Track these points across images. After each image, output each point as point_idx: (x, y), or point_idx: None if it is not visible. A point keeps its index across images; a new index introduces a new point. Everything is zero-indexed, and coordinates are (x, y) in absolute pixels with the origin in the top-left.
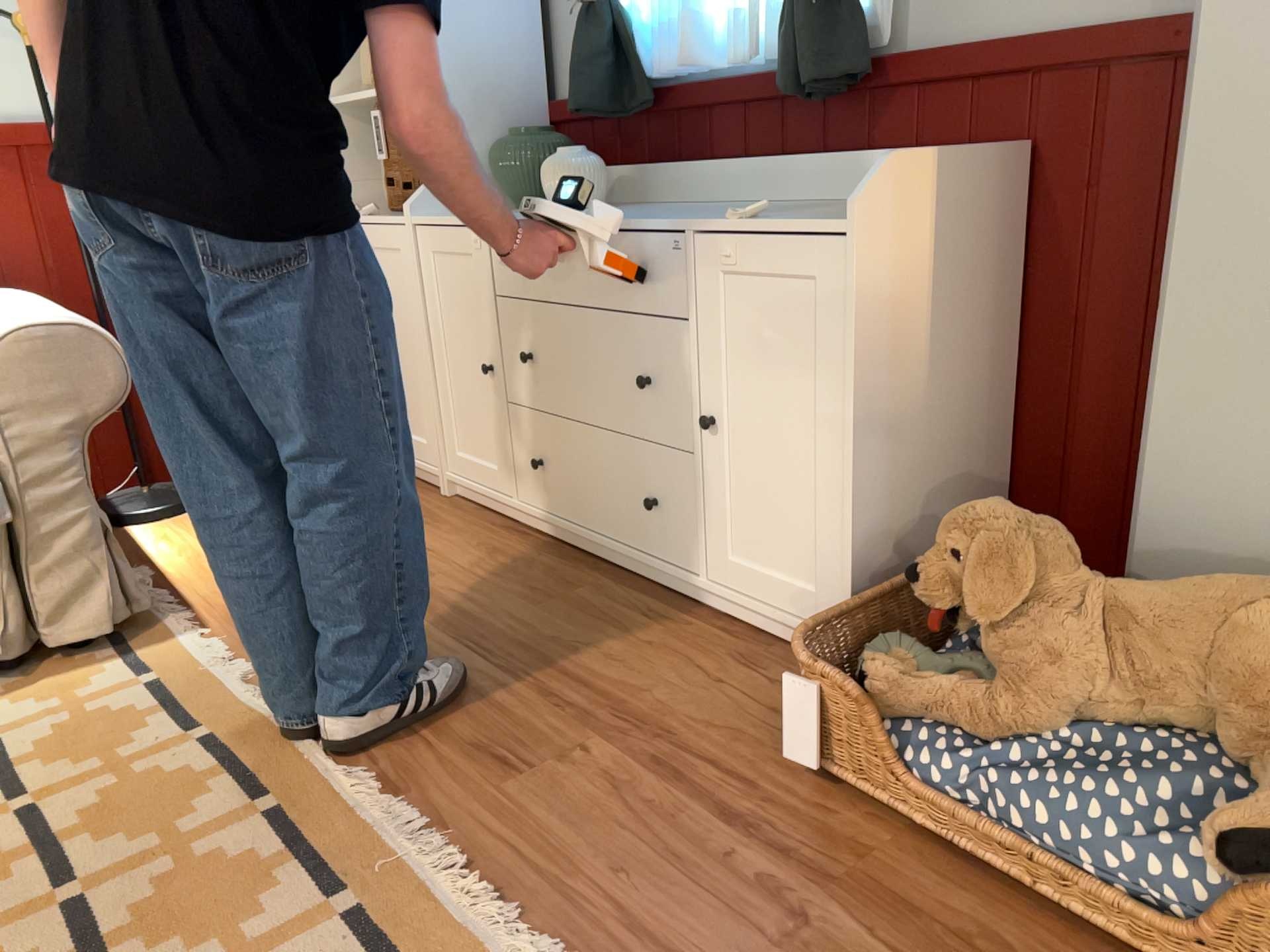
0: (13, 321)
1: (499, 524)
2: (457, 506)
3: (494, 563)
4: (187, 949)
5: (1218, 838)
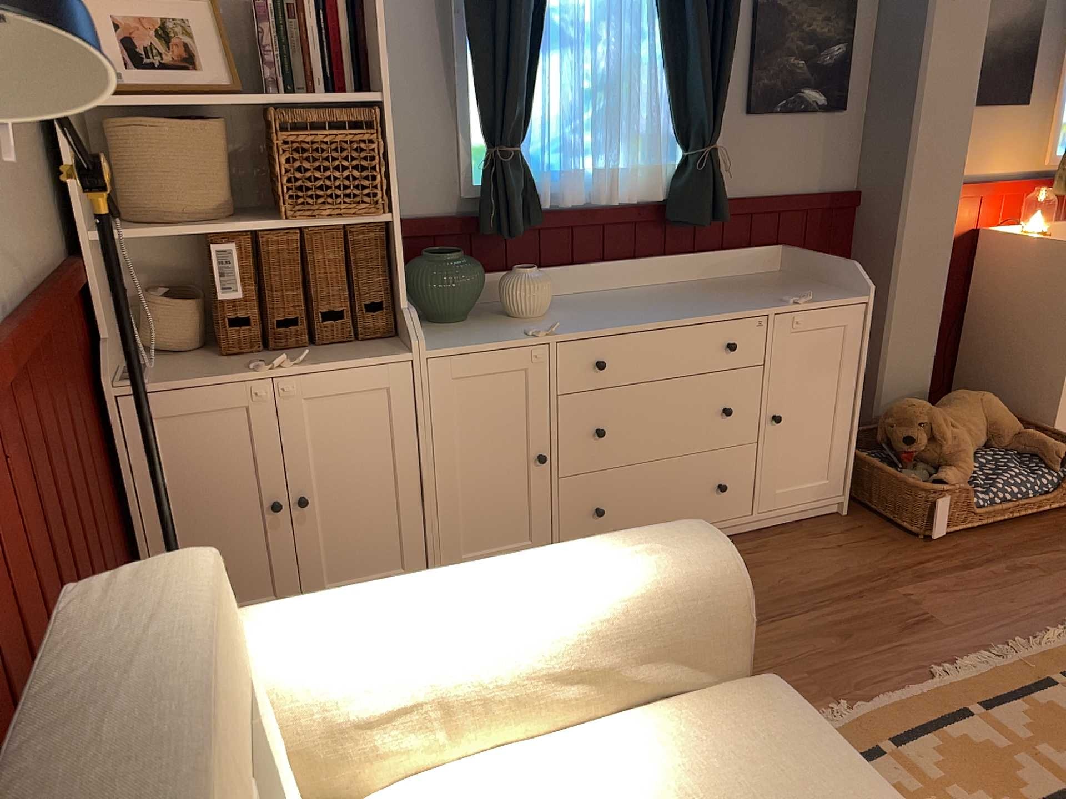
0: (636, 564)
1: None
2: None
3: None
4: None
5: (1056, 463)
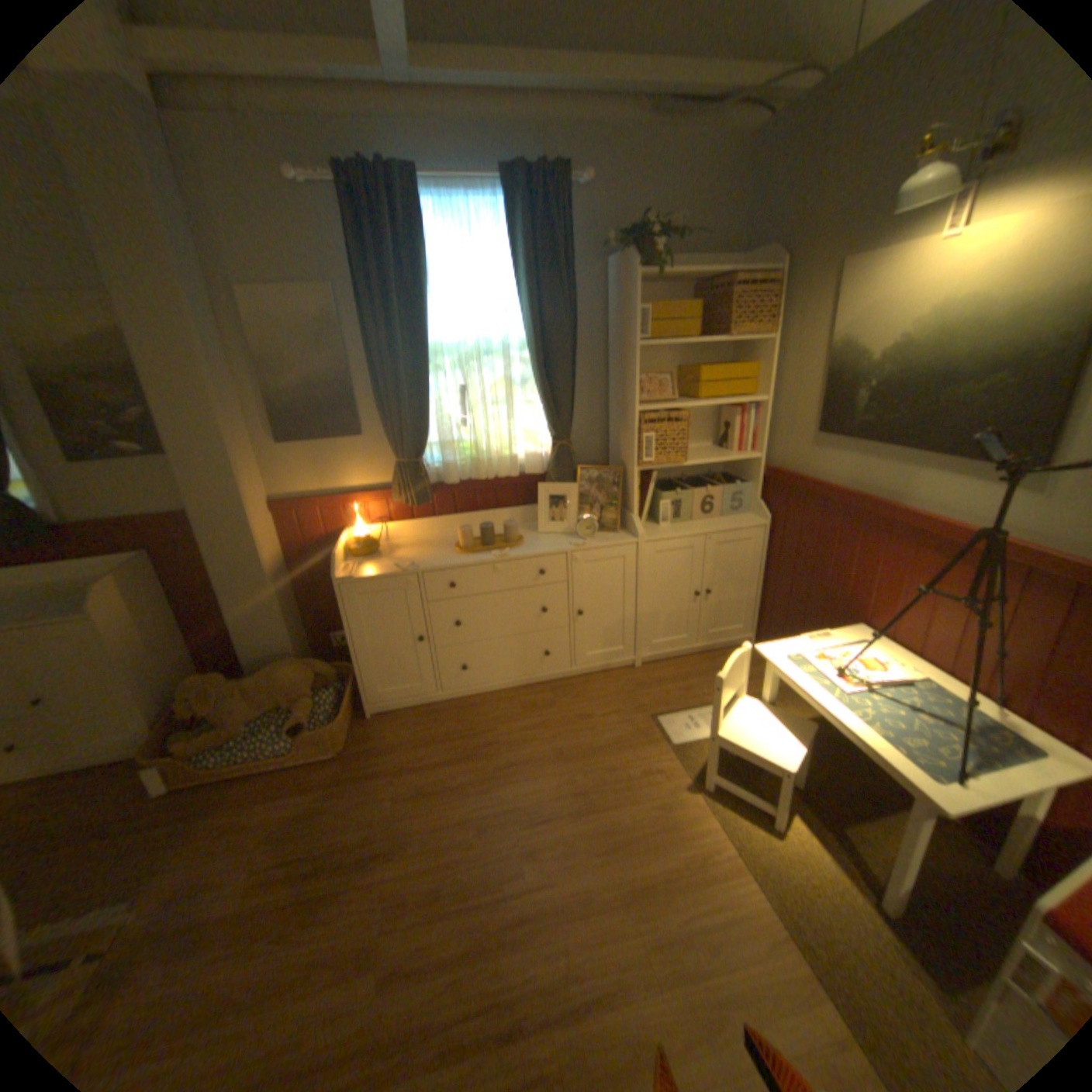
0: None
1: None
2: None
3: None
4: None
5: (285, 734)
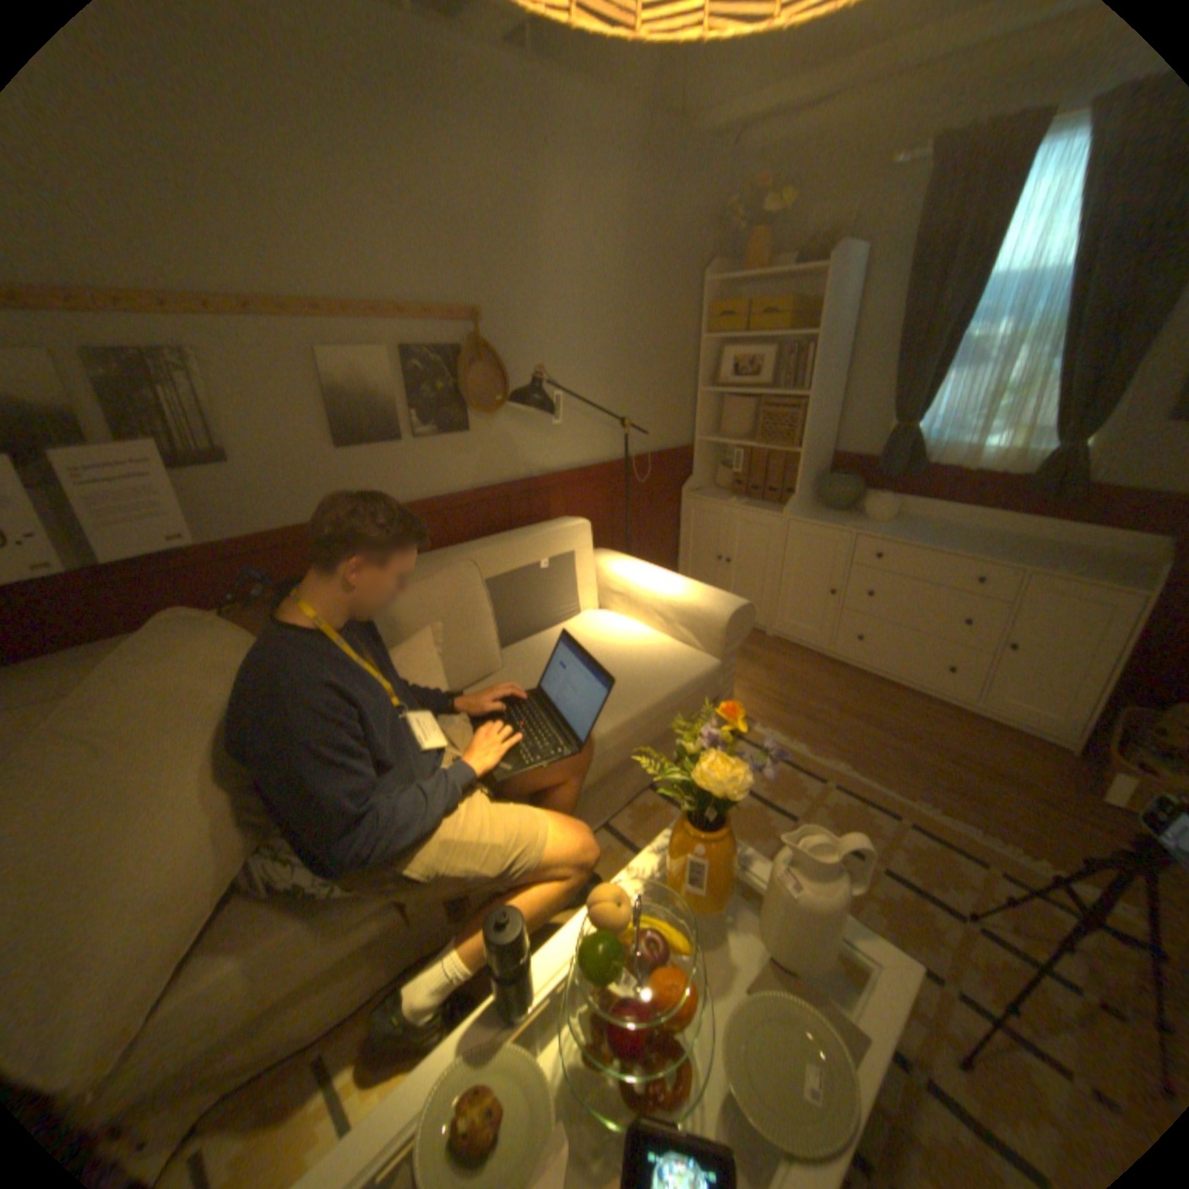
0: (703, 596)
1: (816, 657)
2: (782, 644)
3: (843, 683)
4: (960, 893)
5: None
